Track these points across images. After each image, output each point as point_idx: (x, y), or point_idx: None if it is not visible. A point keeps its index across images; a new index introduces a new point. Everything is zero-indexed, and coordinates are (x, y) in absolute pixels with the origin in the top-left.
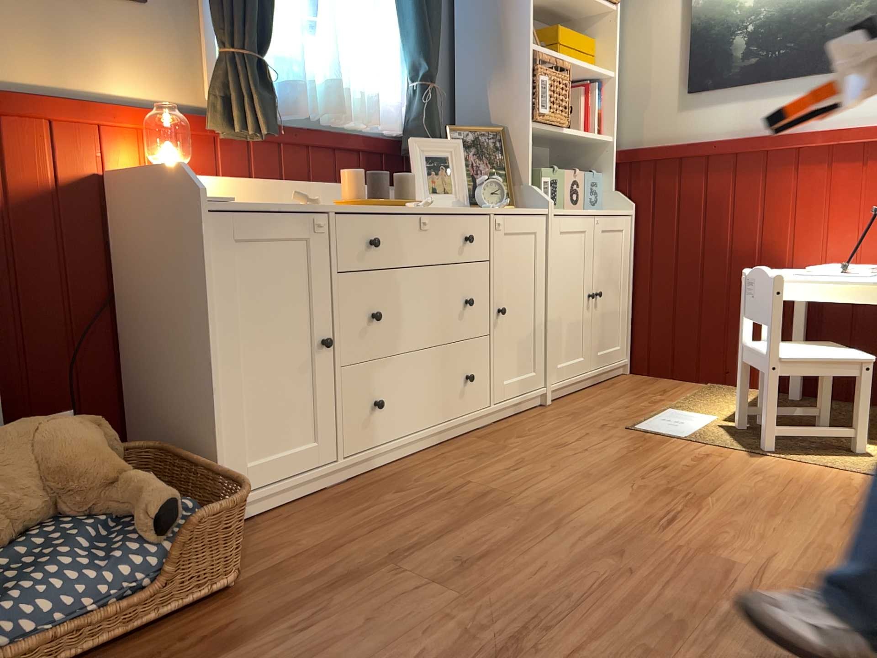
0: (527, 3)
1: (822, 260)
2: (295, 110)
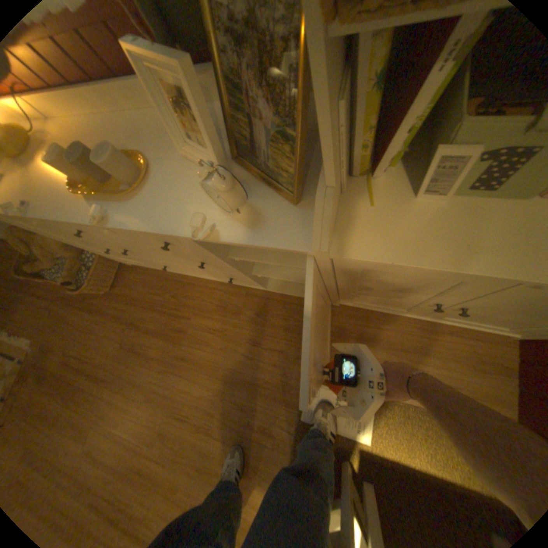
0: None
1: None
2: None
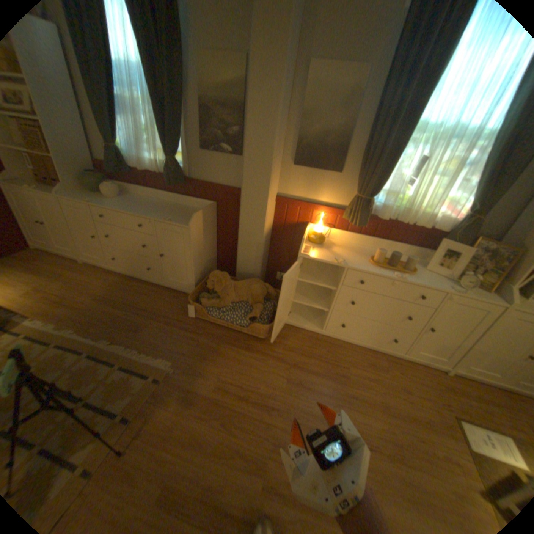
0: None
1: None
2: (382, 217)
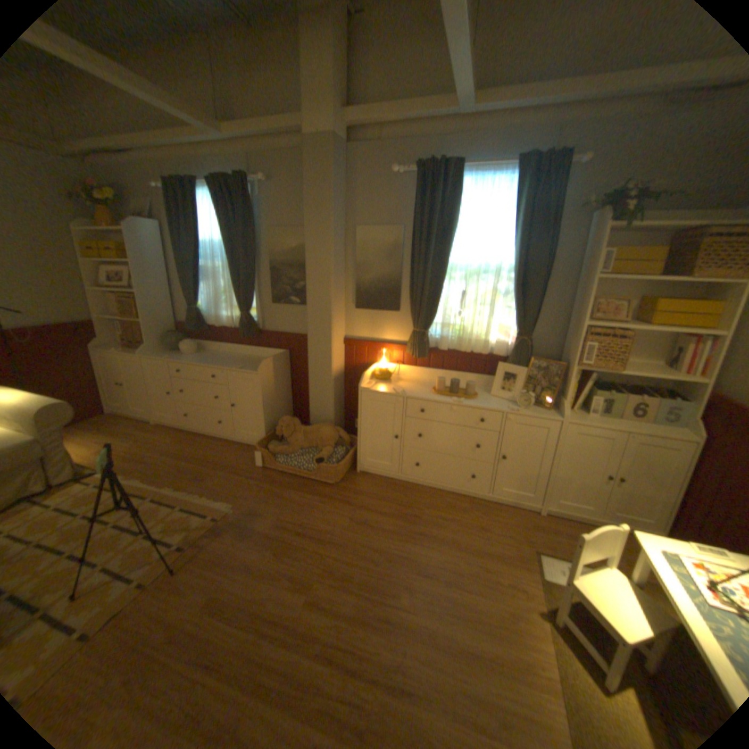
0: (589, 299)
1: None
2: (440, 348)
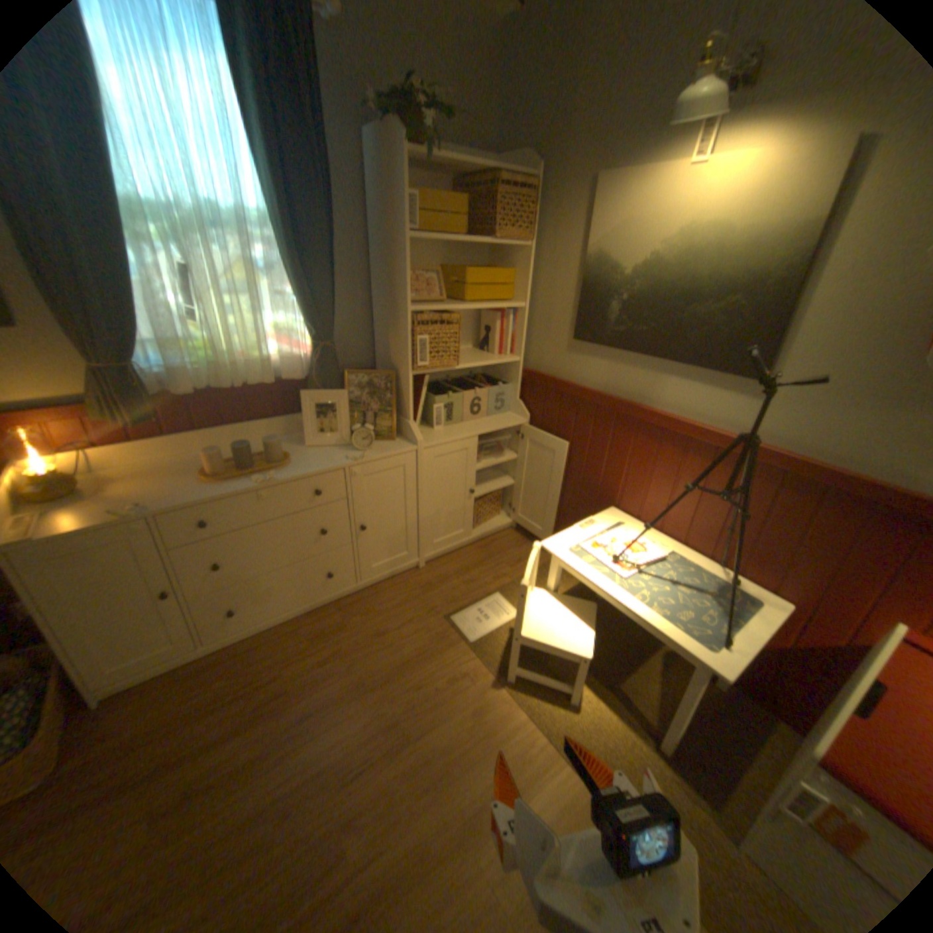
0: (405, 272)
1: (640, 513)
2: (178, 391)
